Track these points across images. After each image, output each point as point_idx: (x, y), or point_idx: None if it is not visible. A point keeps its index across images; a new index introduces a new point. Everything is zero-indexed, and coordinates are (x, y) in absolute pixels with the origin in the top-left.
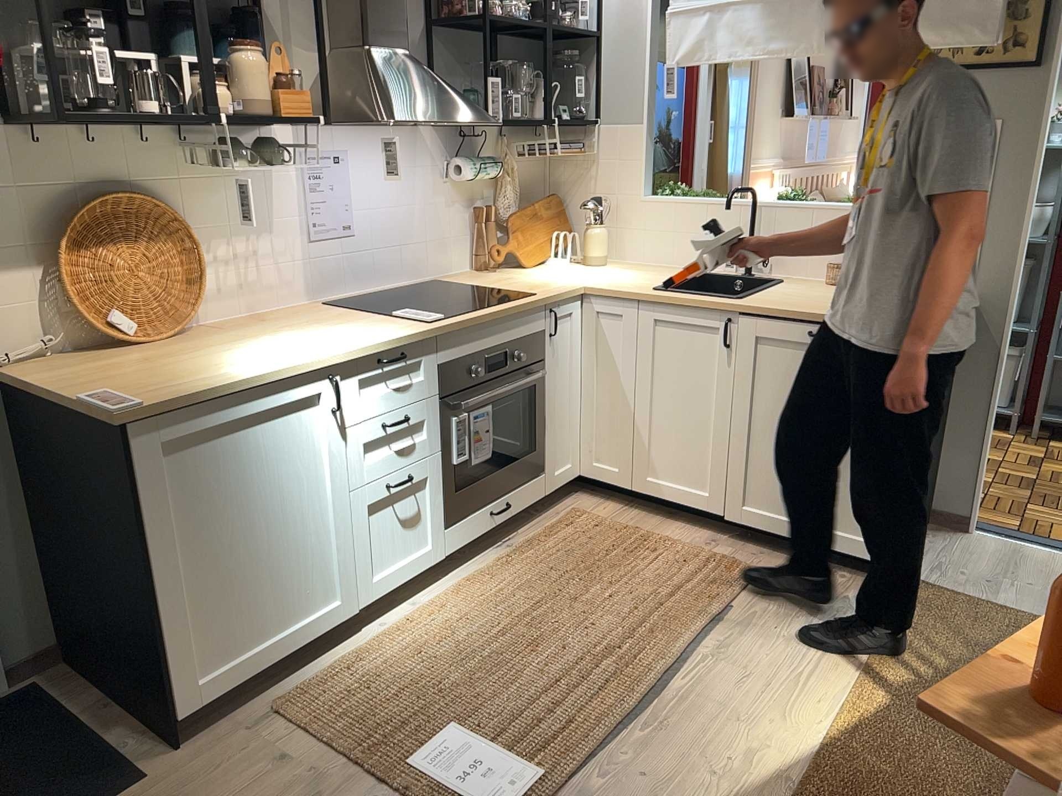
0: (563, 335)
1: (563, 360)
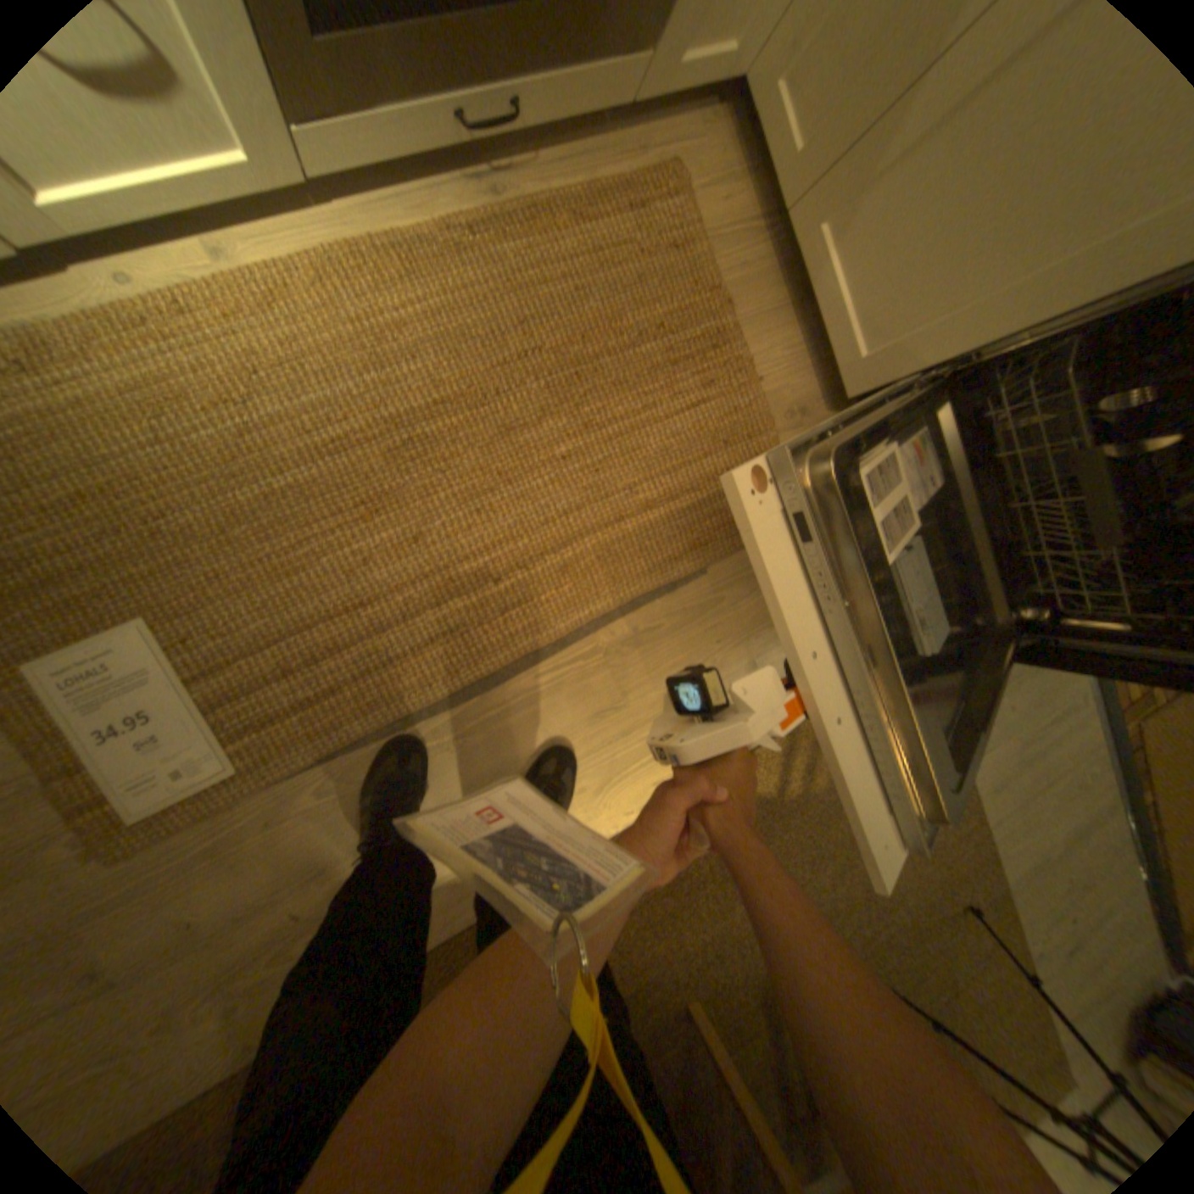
0: None
1: None
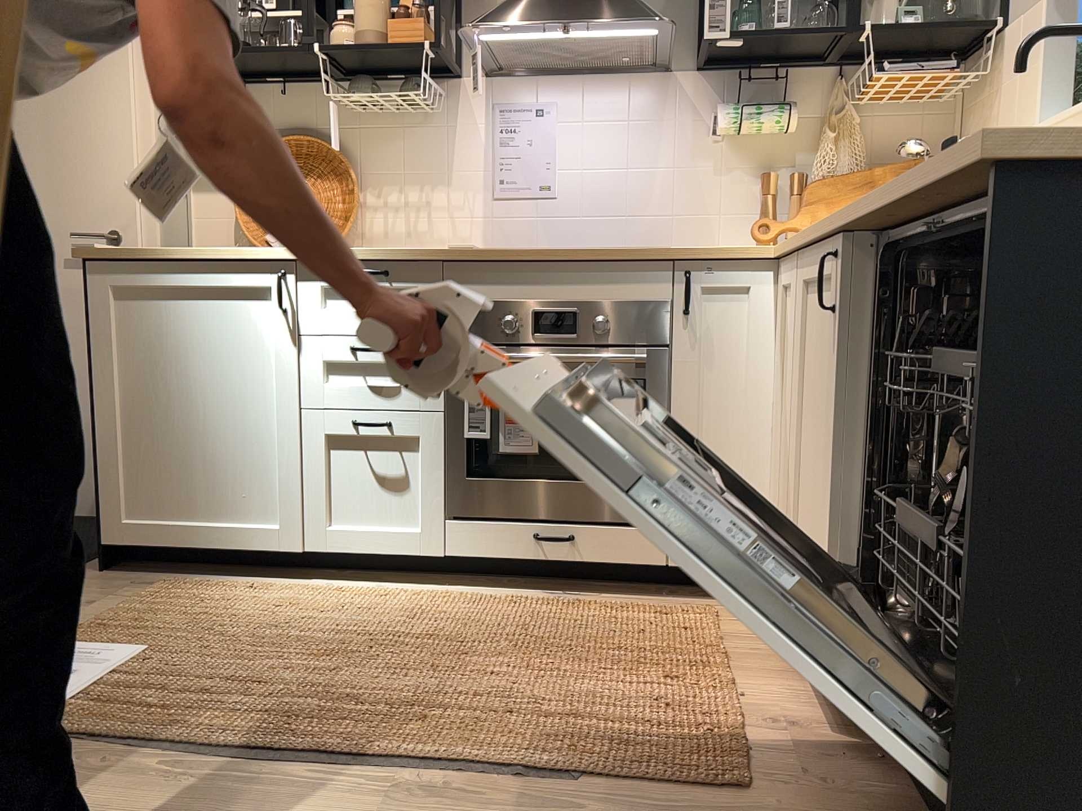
0: (724, 322)
1: (723, 361)
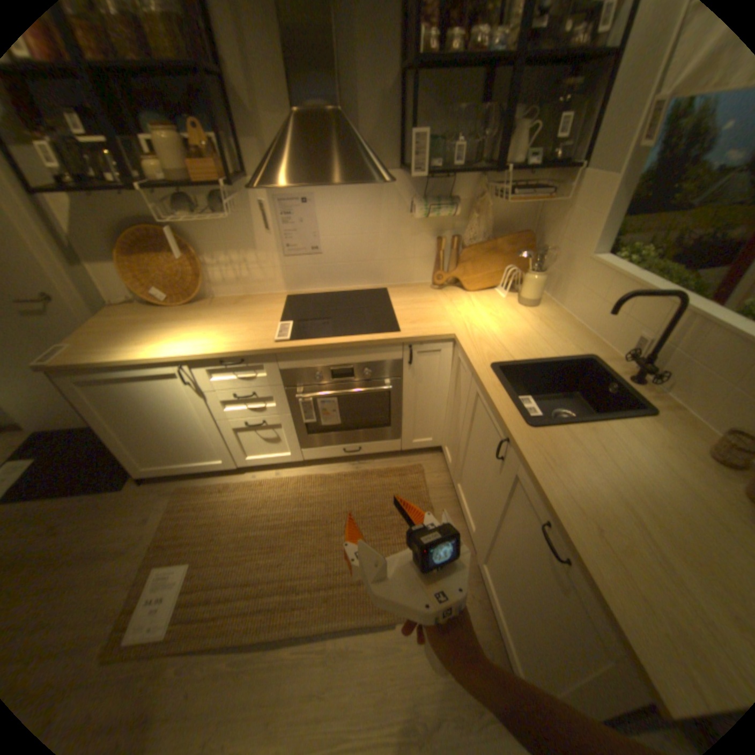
0: (426, 363)
1: (425, 379)
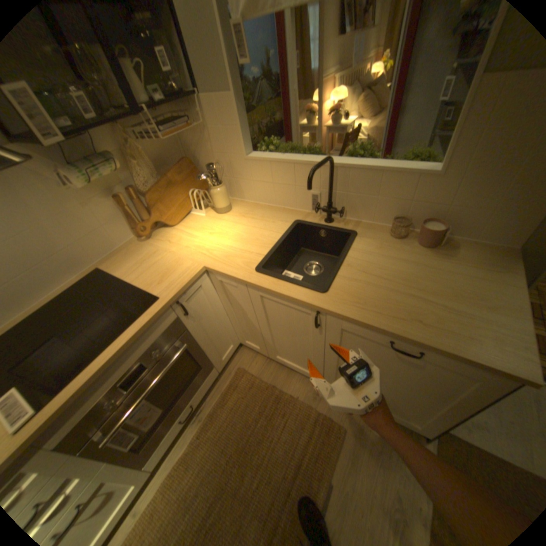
0: (197, 302)
1: (203, 313)
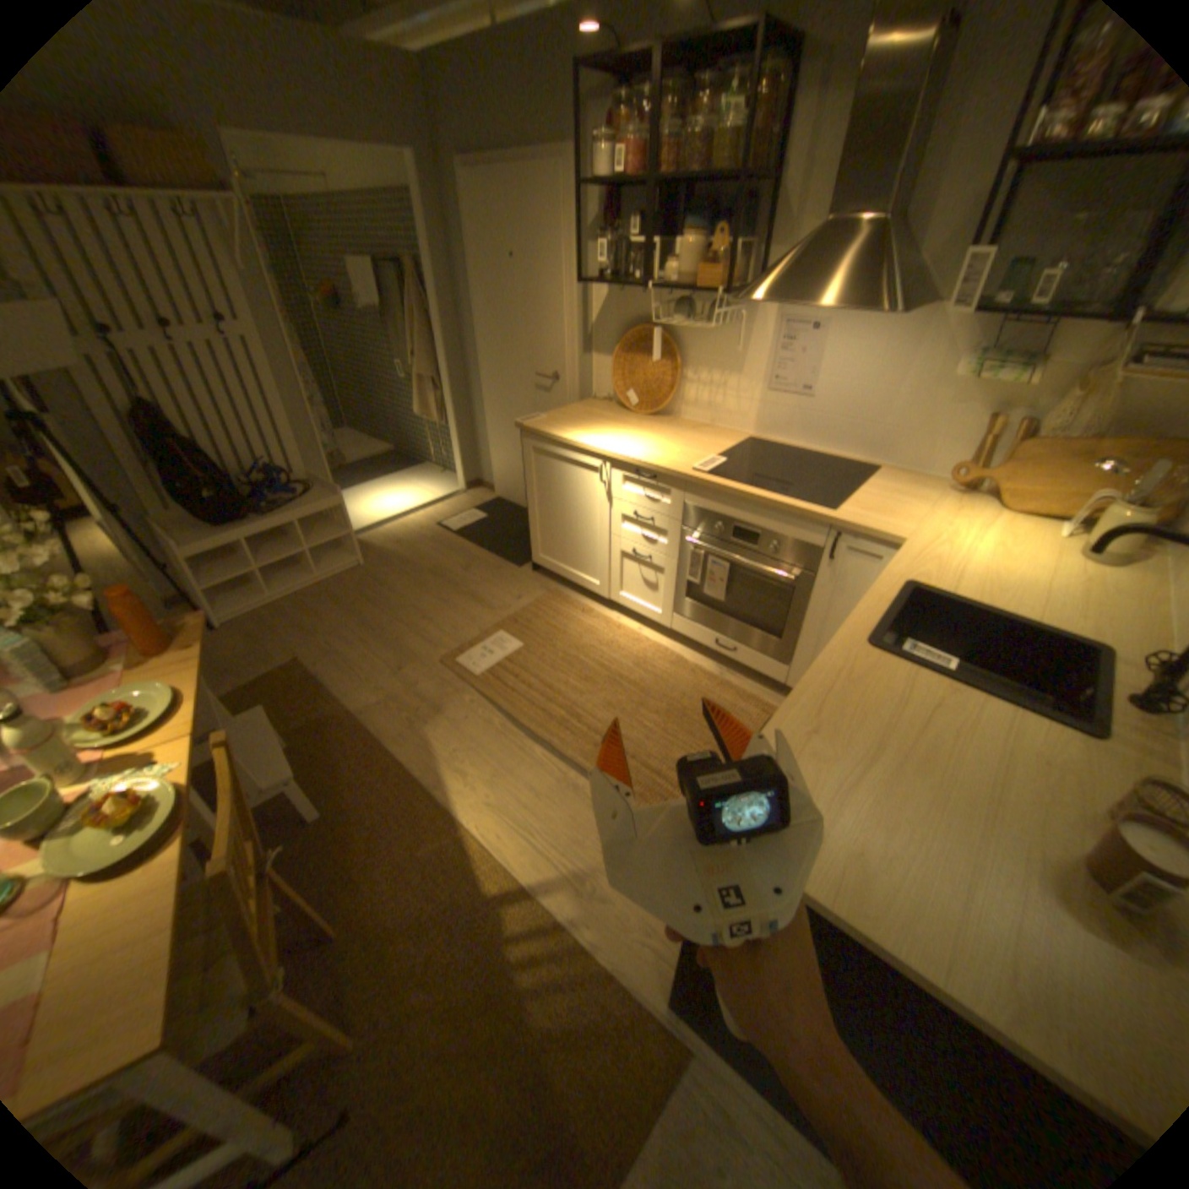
0: (856, 571)
1: (848, 594)
